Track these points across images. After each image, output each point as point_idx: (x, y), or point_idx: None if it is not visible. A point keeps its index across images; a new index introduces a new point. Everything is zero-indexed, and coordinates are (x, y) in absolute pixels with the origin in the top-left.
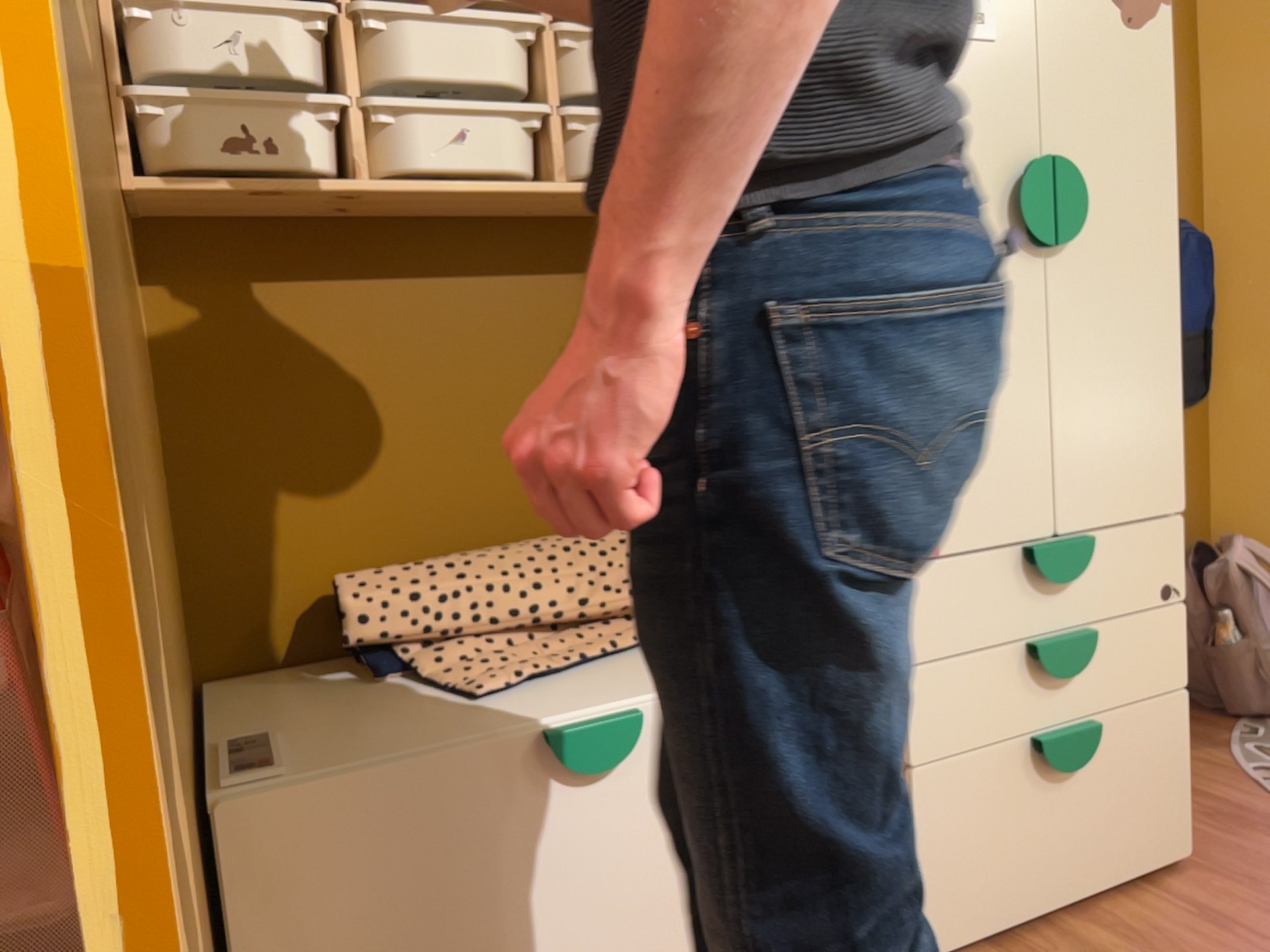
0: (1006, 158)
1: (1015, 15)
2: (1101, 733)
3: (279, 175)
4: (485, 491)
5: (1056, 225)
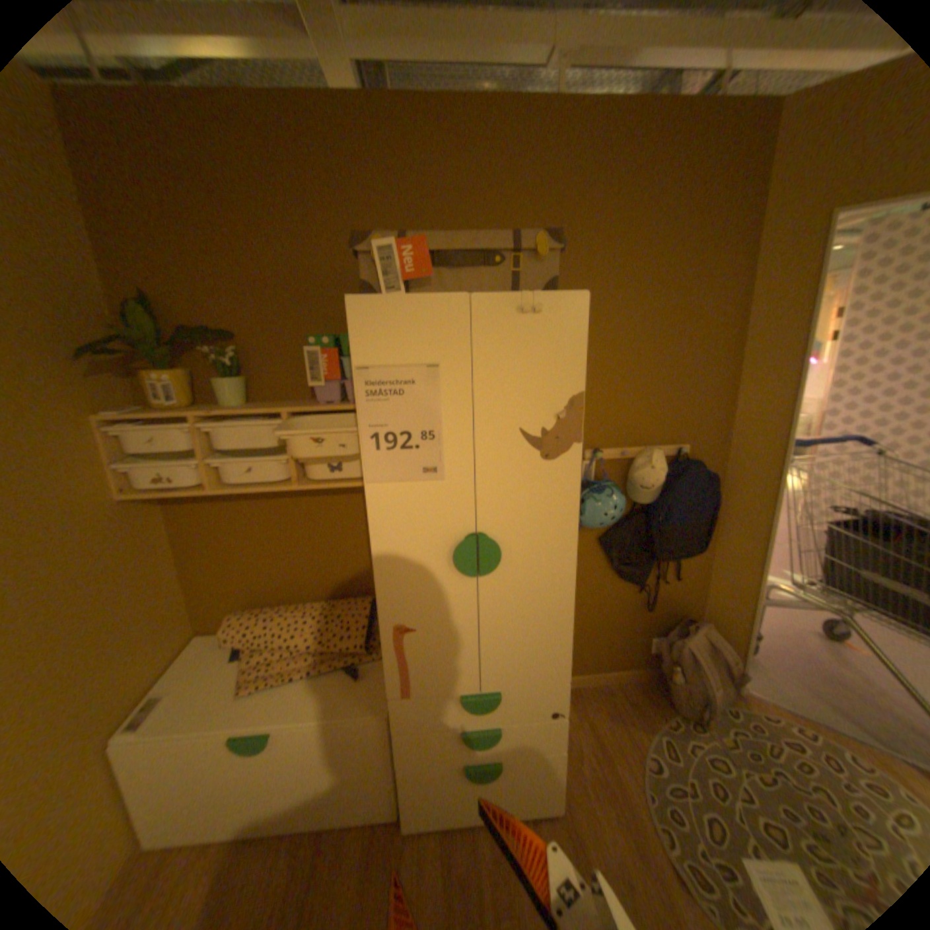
0: (451, 535)
1: (459, 466)
2: (504, 770)
3: (173, 490)
4: (298, 579)
5: (477, 569)
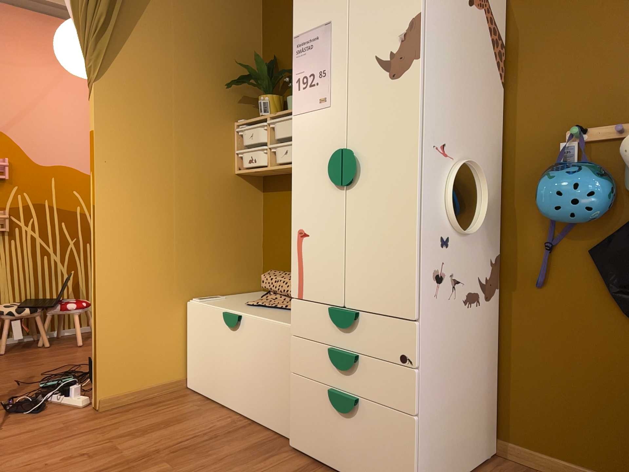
0: (331, 150)
1: (338, 93)
2: (359, 407)
3: (256, 166)
4: None
5: (341, 176)
